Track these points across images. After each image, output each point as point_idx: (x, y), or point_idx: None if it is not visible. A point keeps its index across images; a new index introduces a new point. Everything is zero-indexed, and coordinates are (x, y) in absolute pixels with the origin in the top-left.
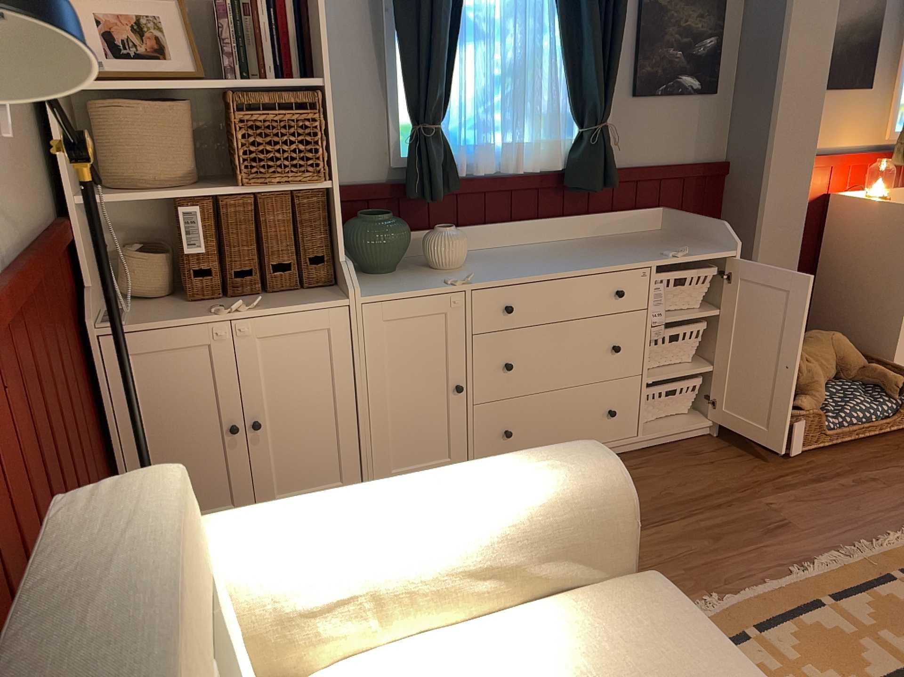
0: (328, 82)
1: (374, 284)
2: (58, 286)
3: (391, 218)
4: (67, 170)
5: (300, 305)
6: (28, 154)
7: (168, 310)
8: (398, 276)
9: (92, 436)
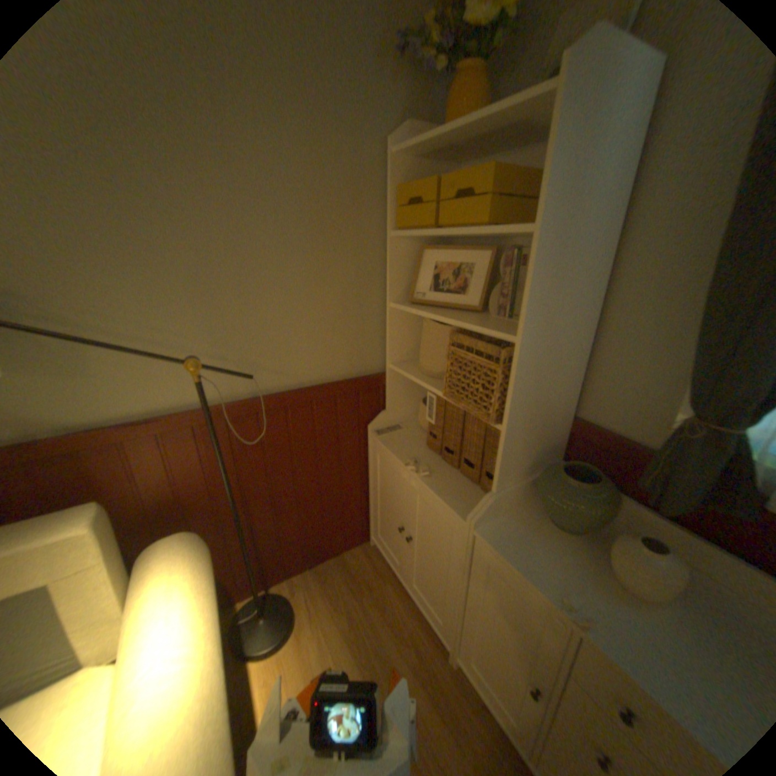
0: (525, 340)
1: (528, 528)
2: (346, 405)
3: (591, 489)
4: (392, 348)
5: (448, 496)
6: (355, 338)
7: (412, 442)
8: (567, 542)
9: (351, 476)
